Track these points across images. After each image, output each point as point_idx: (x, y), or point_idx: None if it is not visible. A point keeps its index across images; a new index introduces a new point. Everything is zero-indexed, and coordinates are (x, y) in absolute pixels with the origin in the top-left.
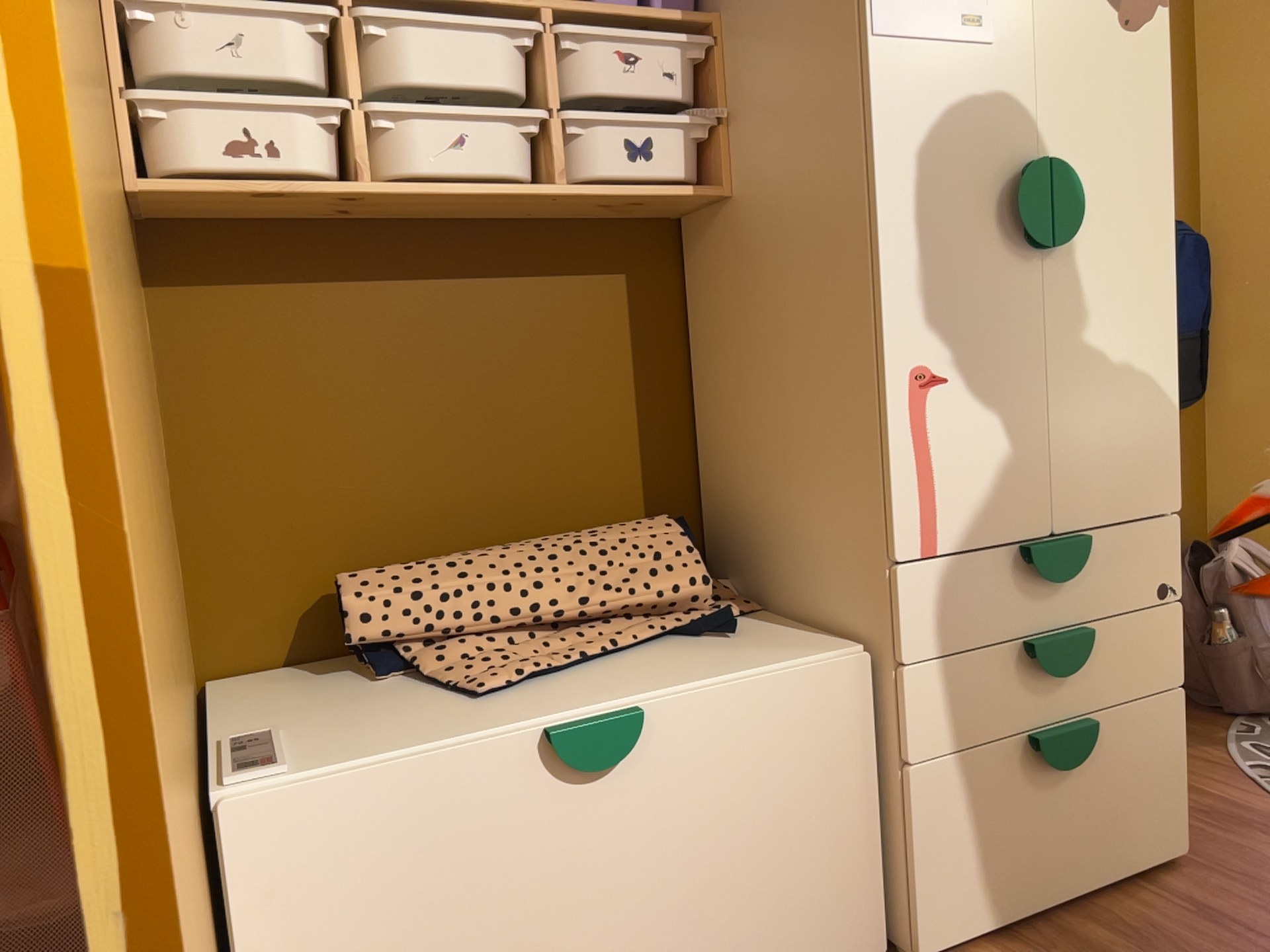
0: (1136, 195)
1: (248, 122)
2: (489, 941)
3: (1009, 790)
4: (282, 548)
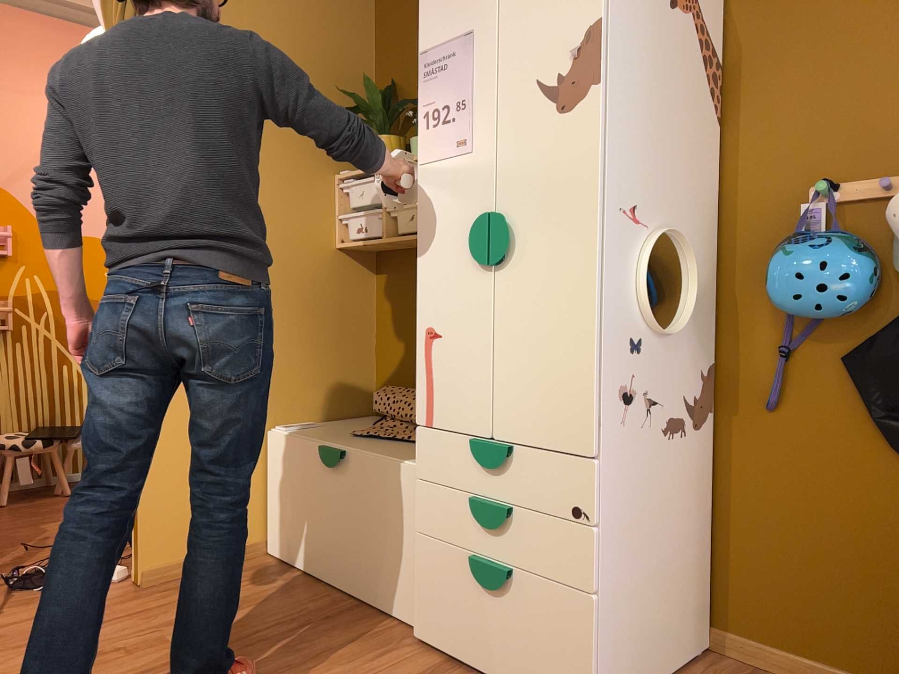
0: (564, 224)
1: (361, 219)
2: (307, 511)
3: (460, 580)
4: (395, 373)
